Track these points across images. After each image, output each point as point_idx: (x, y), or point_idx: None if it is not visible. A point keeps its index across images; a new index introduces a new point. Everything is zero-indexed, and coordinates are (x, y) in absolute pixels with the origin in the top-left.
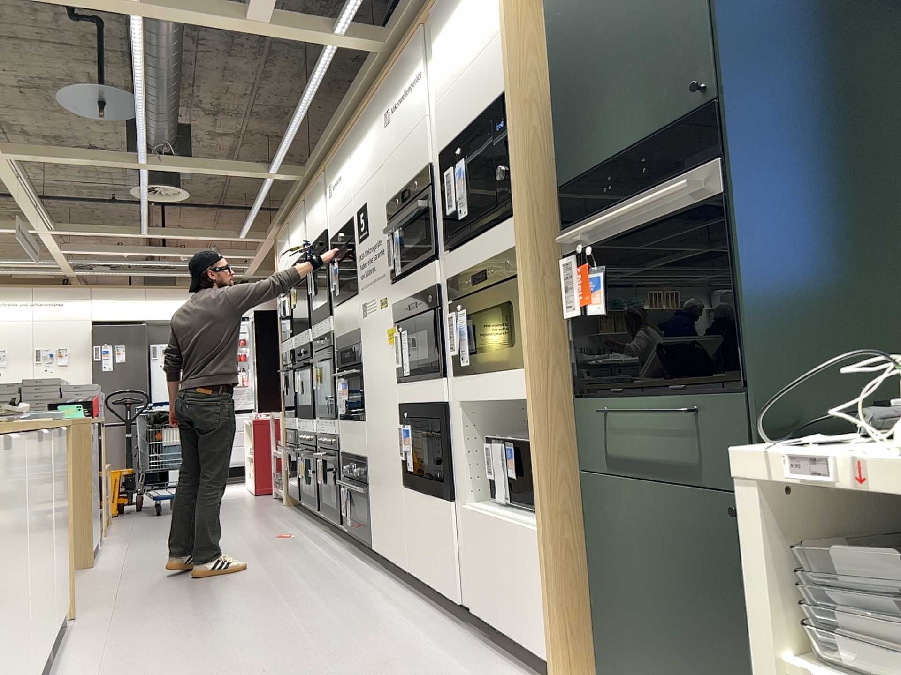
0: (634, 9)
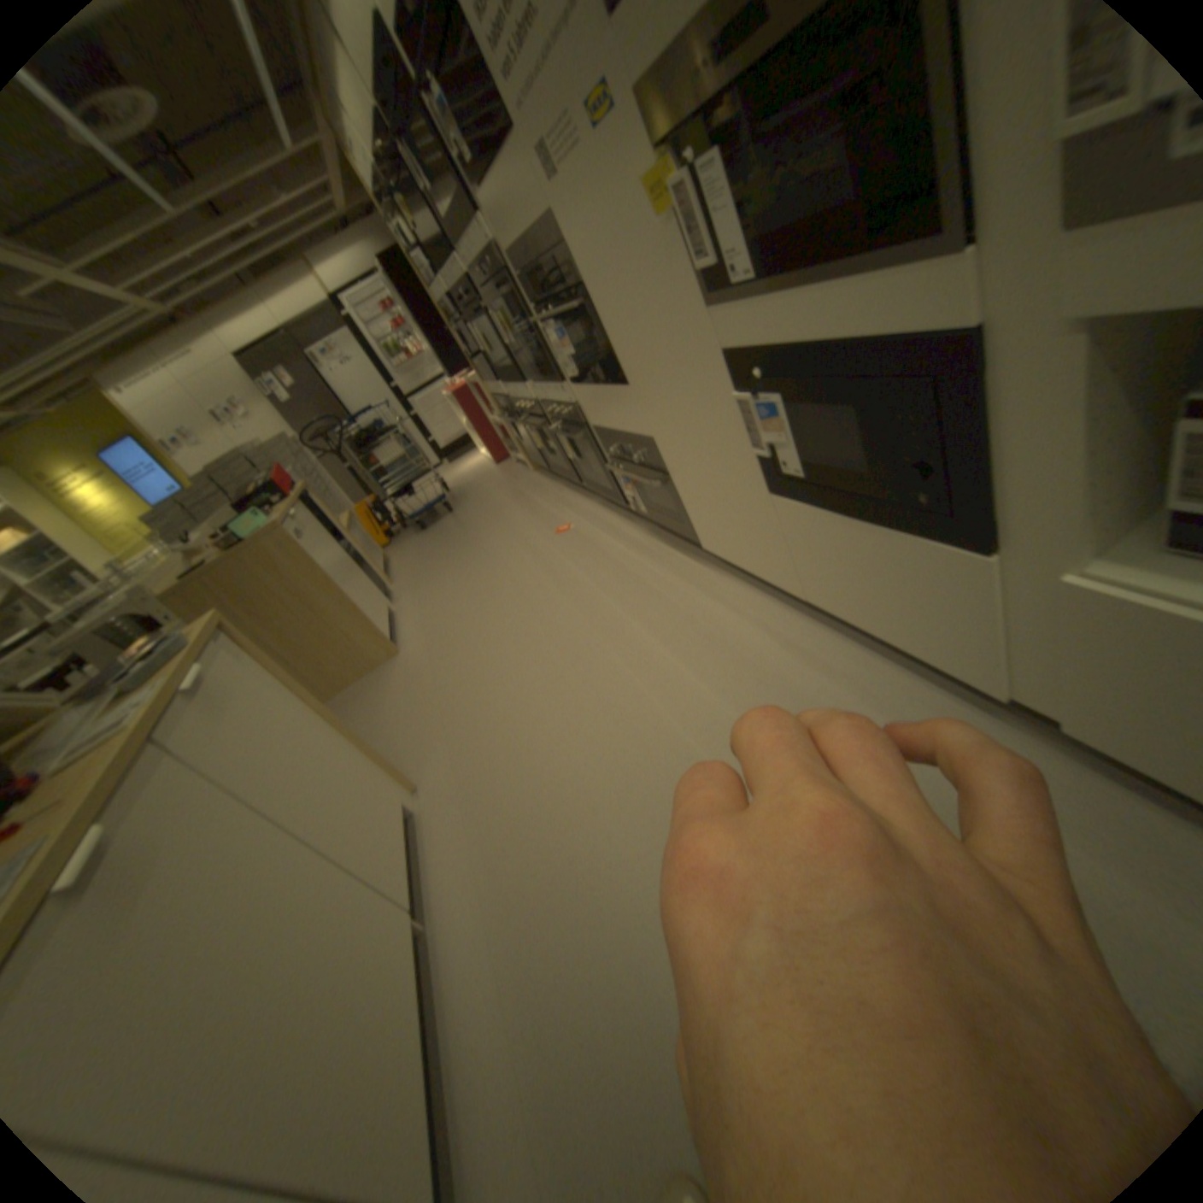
0: None
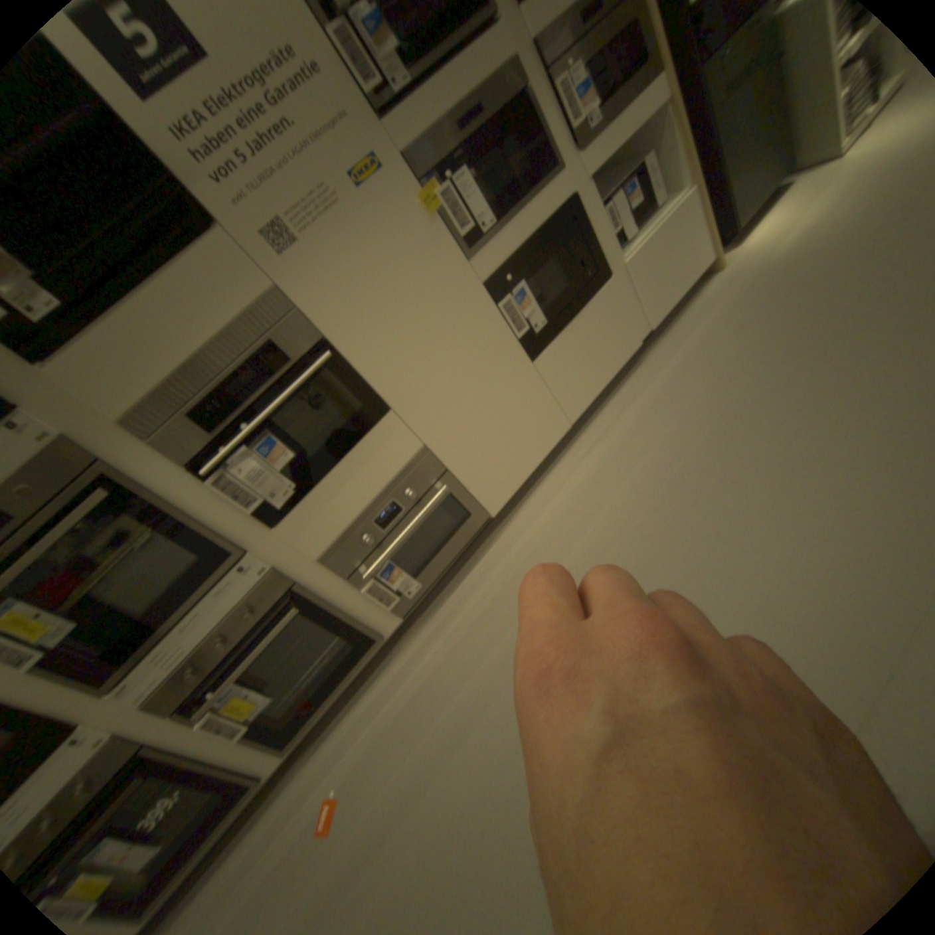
0: None
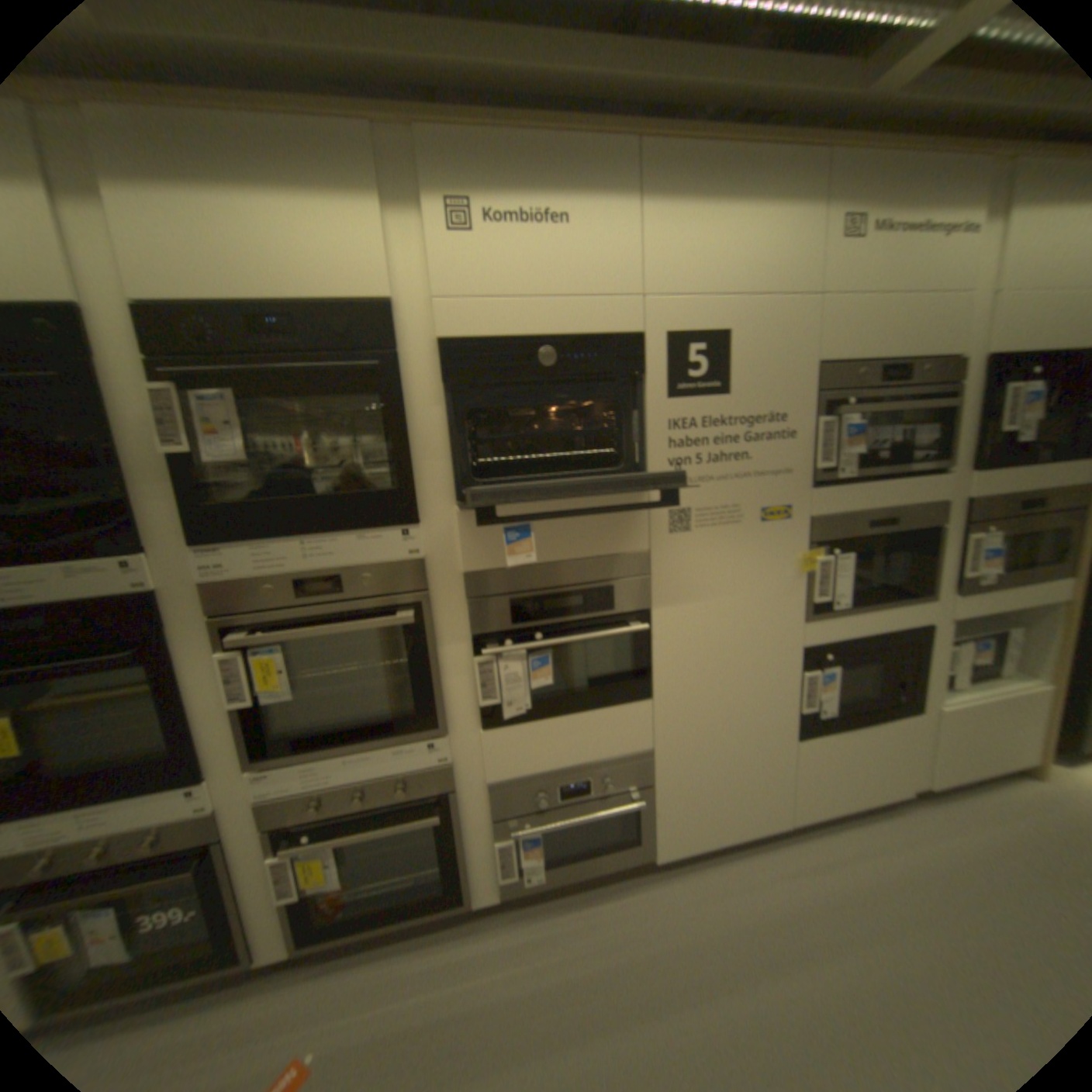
0: None
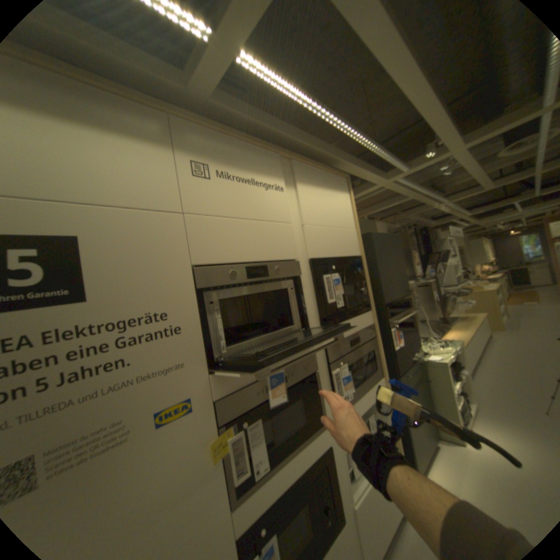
0: (394, 263)
